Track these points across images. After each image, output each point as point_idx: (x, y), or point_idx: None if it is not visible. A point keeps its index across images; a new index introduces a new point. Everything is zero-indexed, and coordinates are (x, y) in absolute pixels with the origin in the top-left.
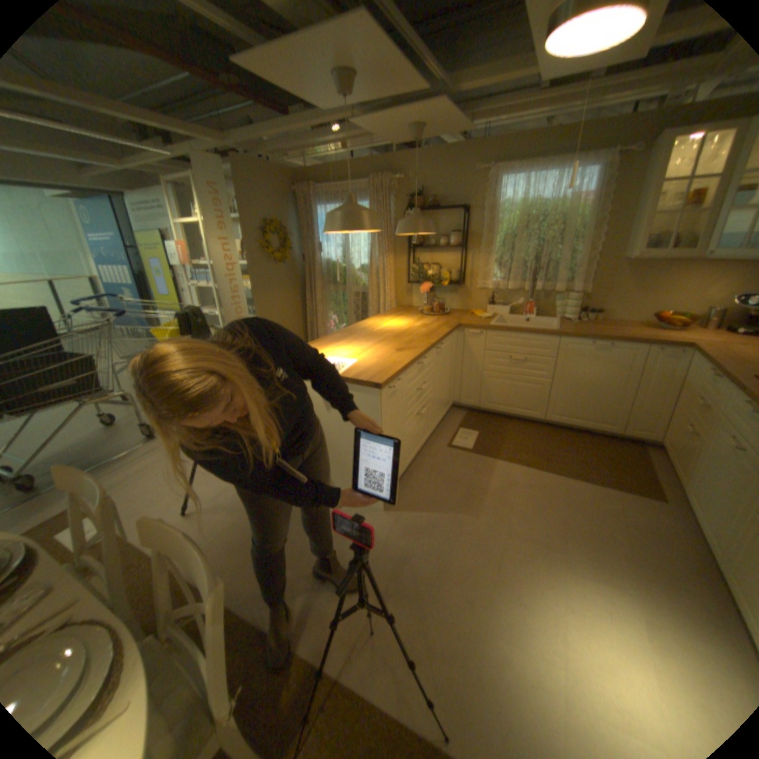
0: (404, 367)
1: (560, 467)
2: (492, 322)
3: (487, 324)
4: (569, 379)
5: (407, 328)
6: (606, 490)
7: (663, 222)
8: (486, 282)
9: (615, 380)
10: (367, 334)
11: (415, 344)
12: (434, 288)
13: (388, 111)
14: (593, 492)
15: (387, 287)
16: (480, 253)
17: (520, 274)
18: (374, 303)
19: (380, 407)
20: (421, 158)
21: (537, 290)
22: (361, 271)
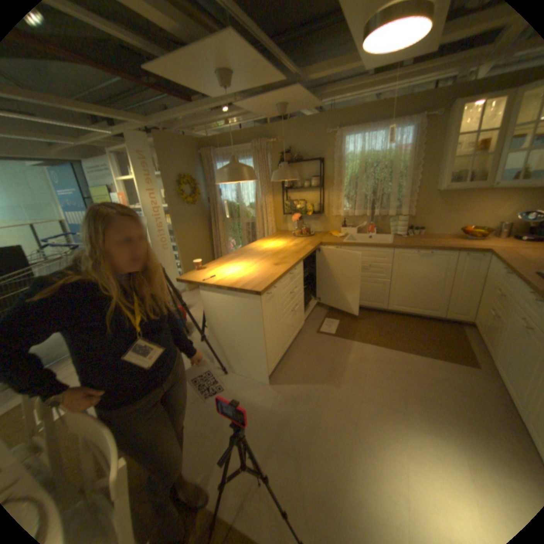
0: (279, 277)
1: (400, 344)
2: (345, 240)
3: (341, 241)
4: (403, 279)
5: (283, 247)
6: (435, 360)
7: (462, 163)
8: (339, 211)
9: (436, 278)
10: (254, 253)
11: (288, 259)
12: (302, 217)
13: (260, 96)
14: (425, 363)
15: (269, 217)
16: (334, 190)
17: (363, 204)
18: (260, 229)
19: (261, 308)
20: (288, 126)
21: (376, 215)
22: (250, 207)
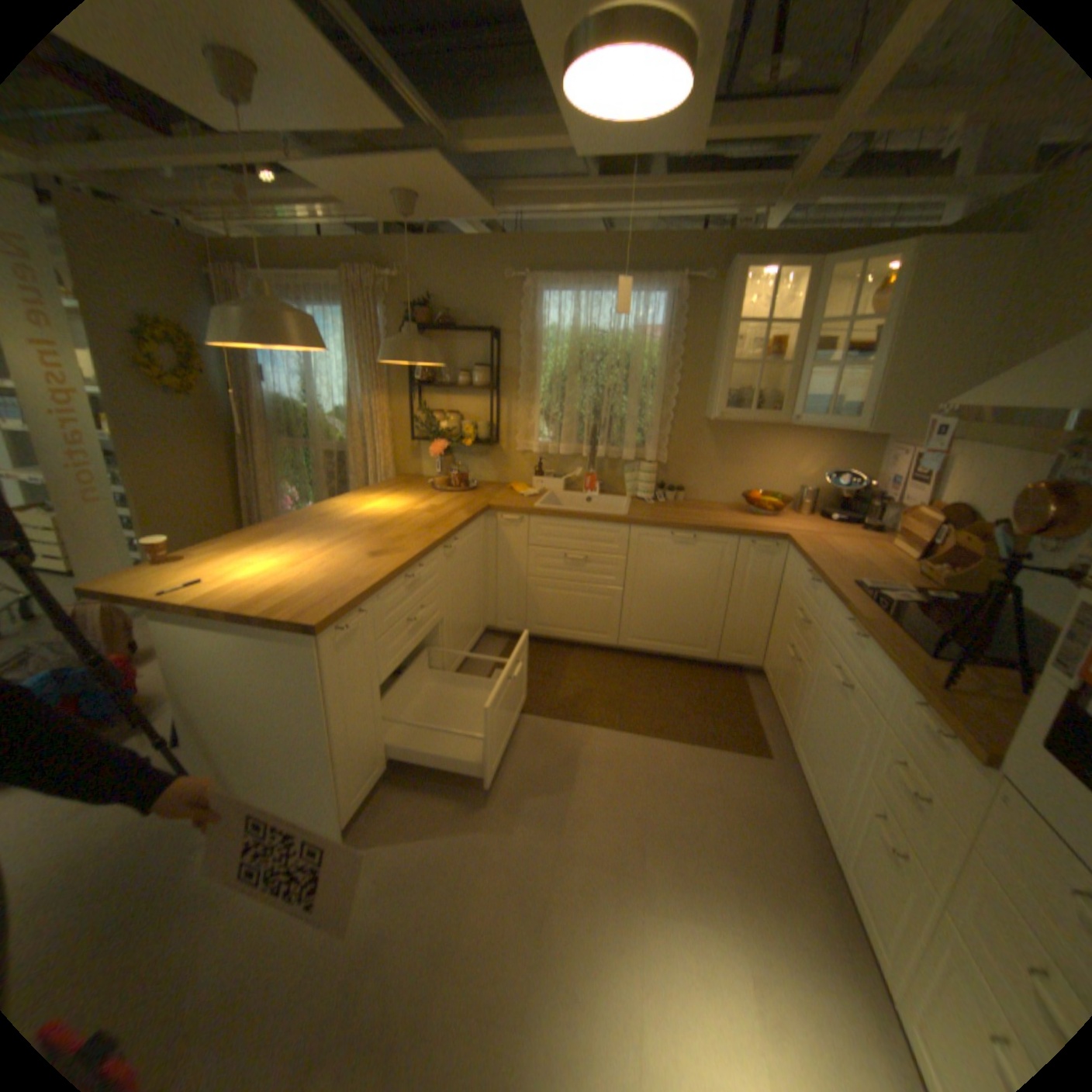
0: (374, 587)
1: (638, 720)
2: (538, 504)
3: (531, 506)
4: (646, 586)
5: (402, 513)
6: (698, 749)
7: (744, 375)
8: (530, 443)
9: (701, 585)
10: (328, 524)
11: (406, 543)
12: (453, 449)
13: (349, 159)
14: (680, 757)
15: (379, 444)
16: (520, 400)
17: (575, 433)
18: (359, 468)
19: (319, 667)
20: (424, 250)
21: (599, 457)
22: (335, 417)
